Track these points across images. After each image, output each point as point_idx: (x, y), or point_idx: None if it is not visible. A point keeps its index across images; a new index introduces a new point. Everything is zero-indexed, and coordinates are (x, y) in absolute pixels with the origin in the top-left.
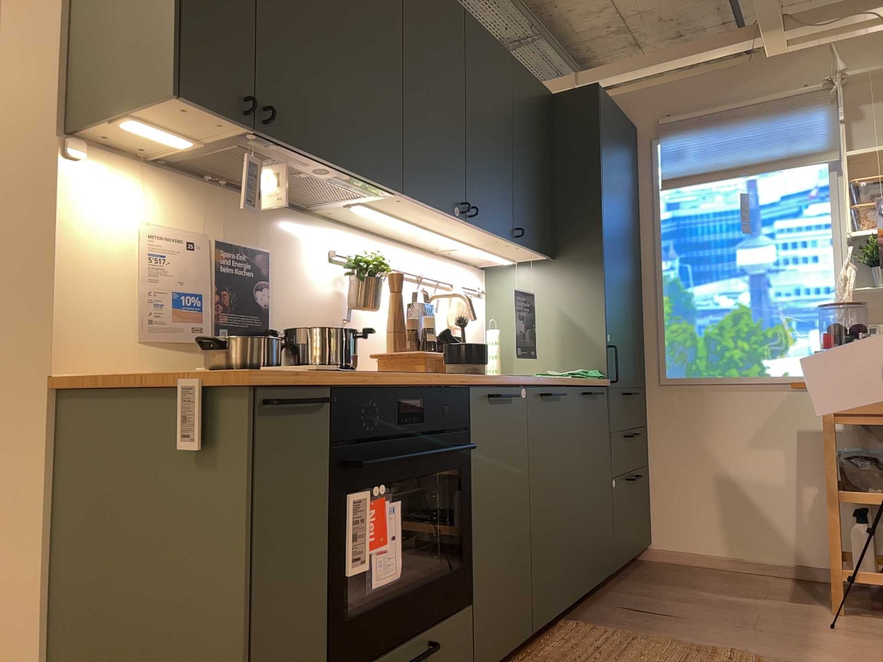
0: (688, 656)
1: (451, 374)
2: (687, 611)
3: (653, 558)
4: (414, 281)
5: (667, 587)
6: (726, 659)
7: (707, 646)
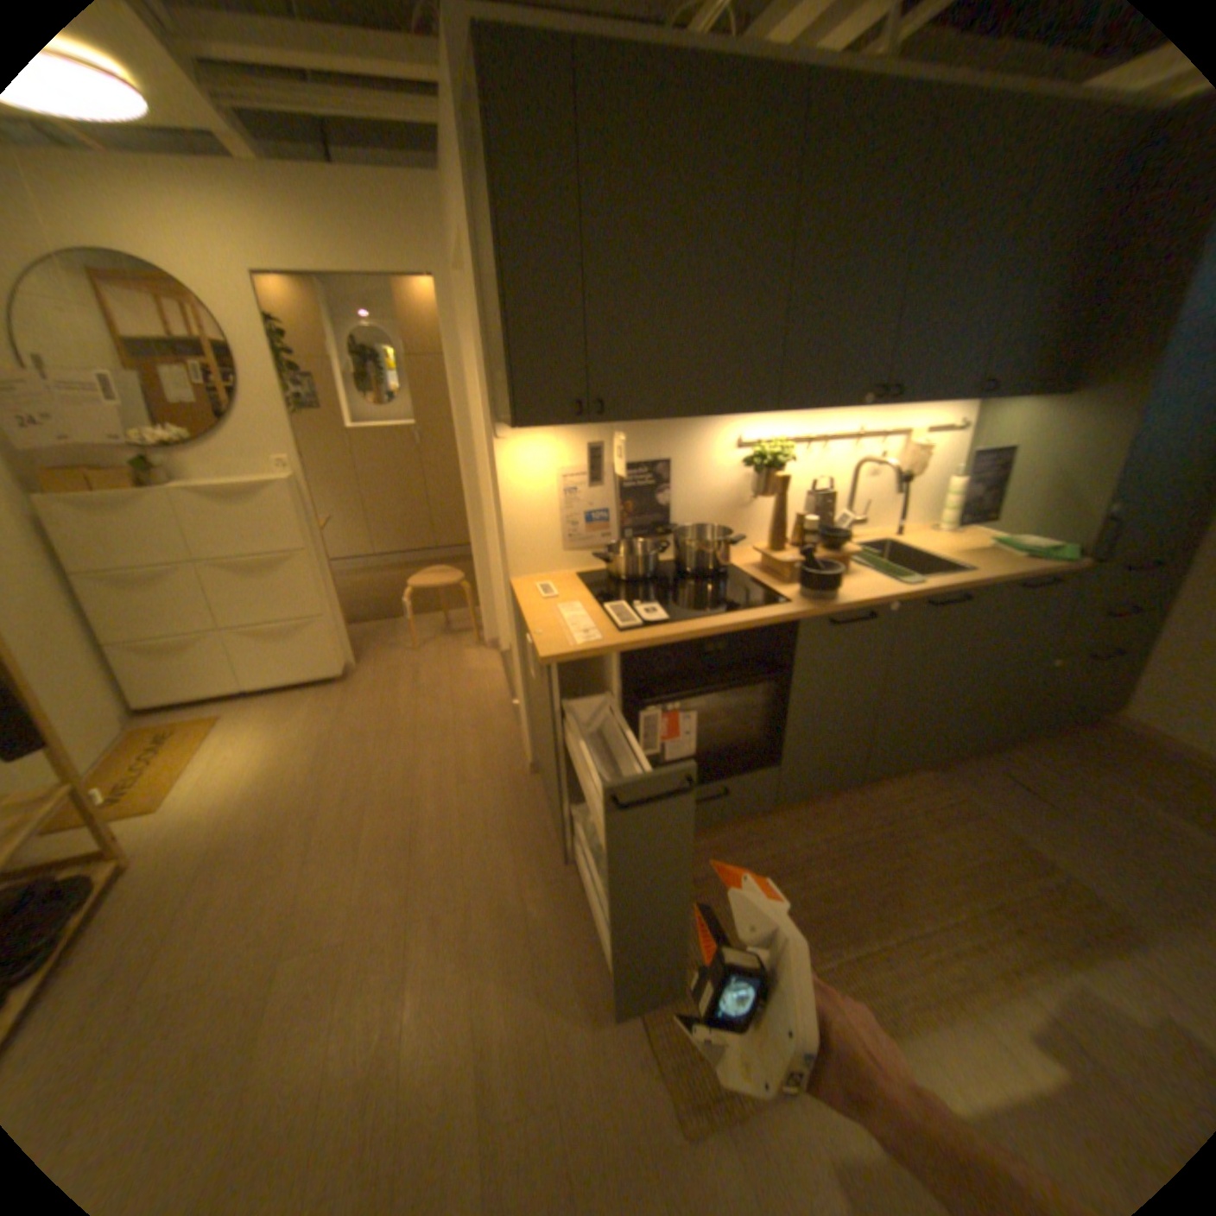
0: (1013, 862)
1: (785, 602)
2: (1081, 810)
3: (1120, 724)
4: (856, 434)
5: (1093, 769)
6: (1051, 886)
7: (1053, 860)
